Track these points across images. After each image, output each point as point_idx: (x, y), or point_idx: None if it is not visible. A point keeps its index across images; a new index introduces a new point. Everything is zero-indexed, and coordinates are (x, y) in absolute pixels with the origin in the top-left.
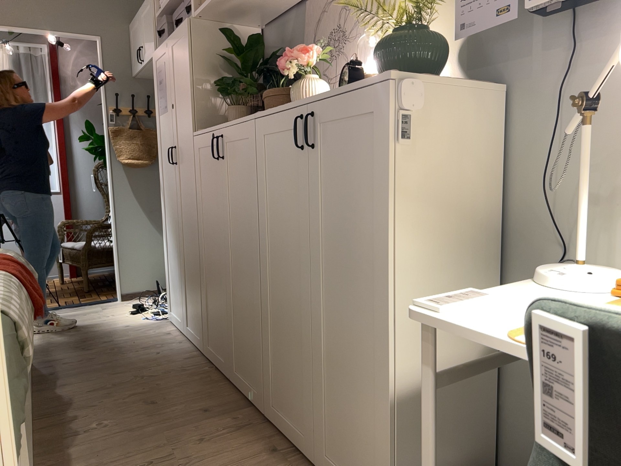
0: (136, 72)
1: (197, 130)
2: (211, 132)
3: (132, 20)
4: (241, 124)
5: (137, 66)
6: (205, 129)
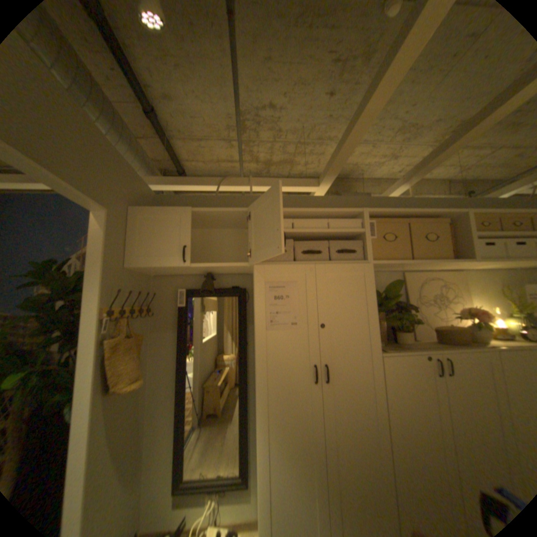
0: (153, 266)
1: (390, 352)
2: (427, 356)
3: (150, 207)
4: (480, 353)
5: (160, 261)
6: (406, 352)
